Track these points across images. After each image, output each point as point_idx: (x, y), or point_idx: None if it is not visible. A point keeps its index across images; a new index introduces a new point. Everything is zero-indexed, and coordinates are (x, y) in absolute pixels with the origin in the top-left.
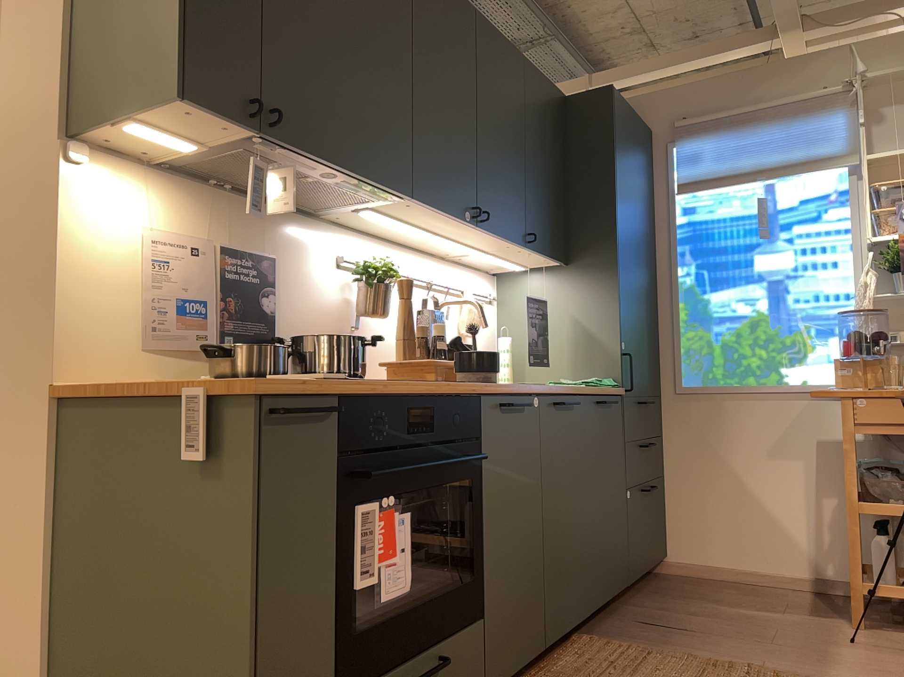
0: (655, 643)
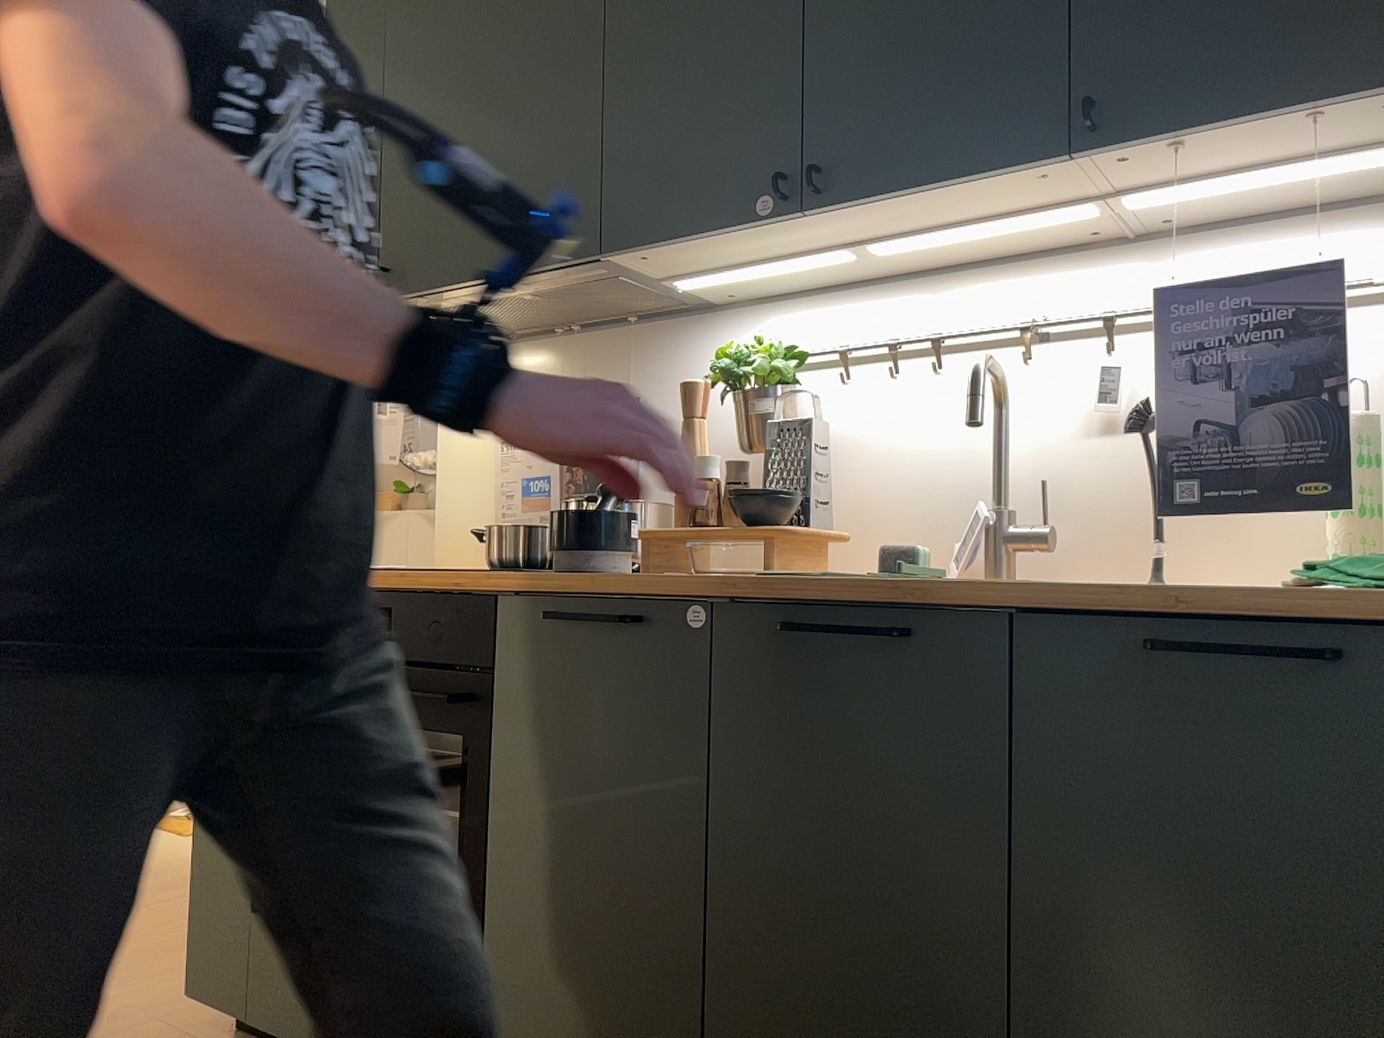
0: None
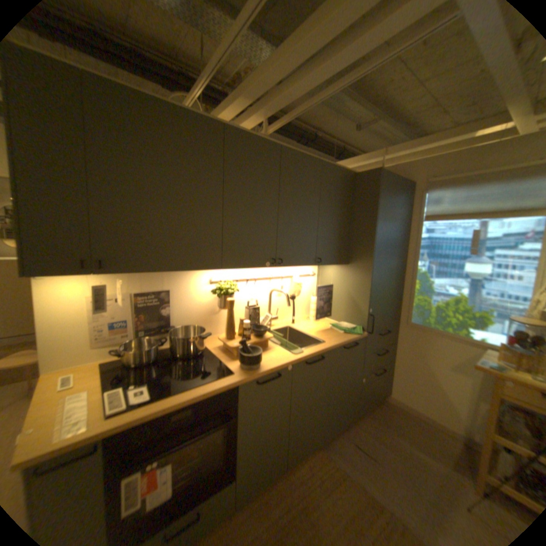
0: (353, 468)
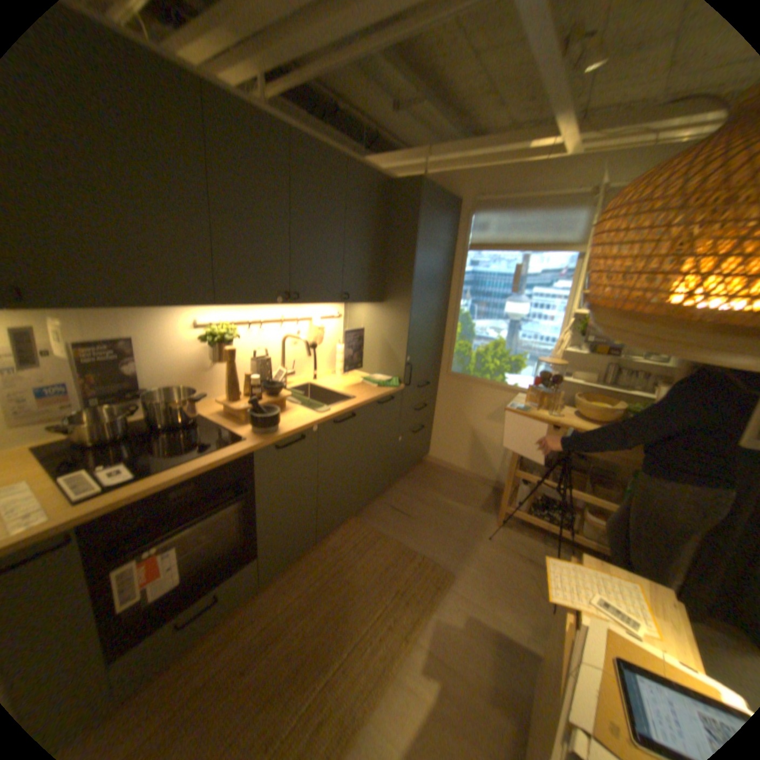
0: (387, 527)
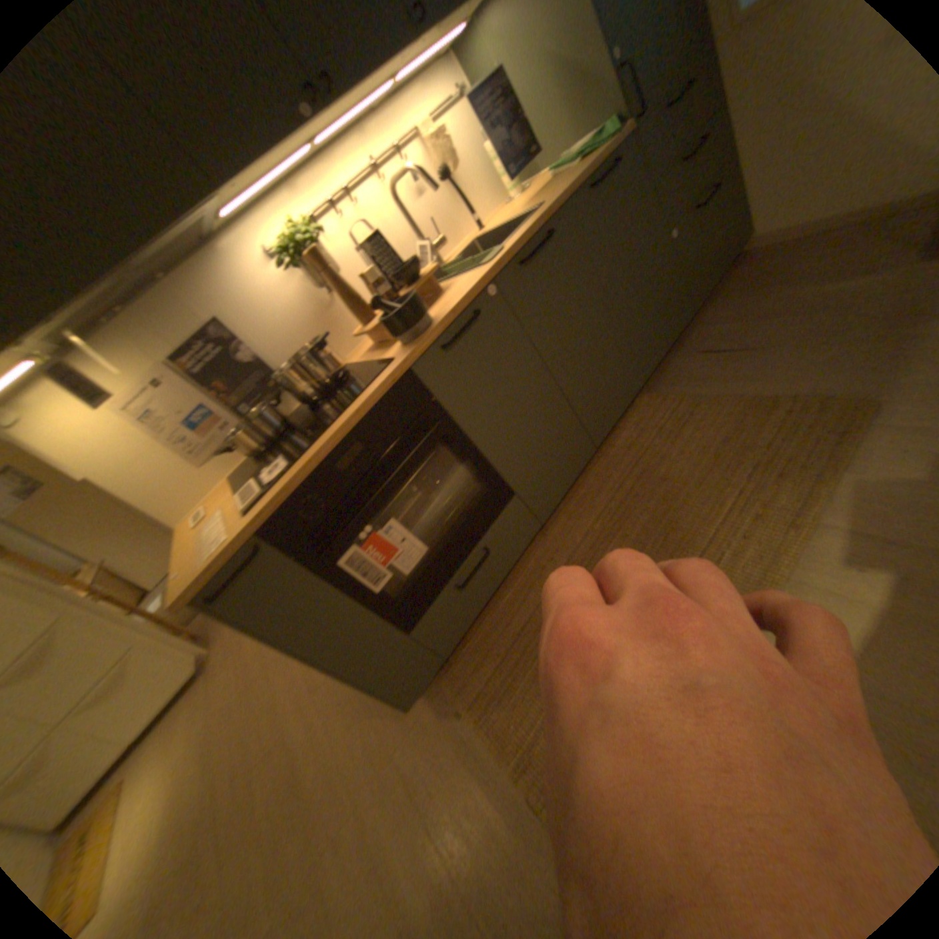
0: (708, 381)
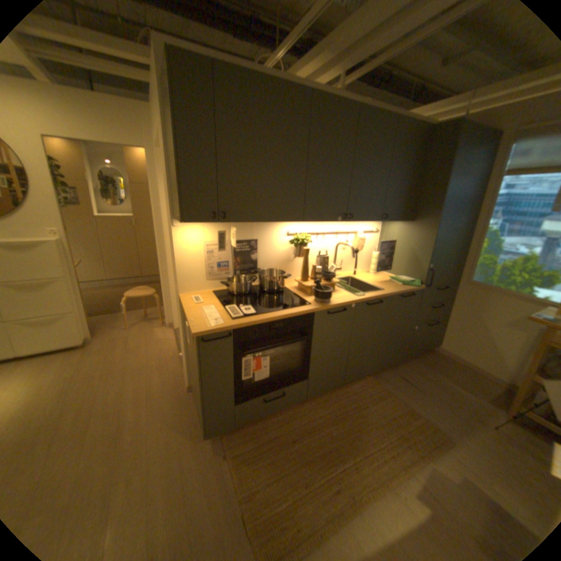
0: (397, 391)
